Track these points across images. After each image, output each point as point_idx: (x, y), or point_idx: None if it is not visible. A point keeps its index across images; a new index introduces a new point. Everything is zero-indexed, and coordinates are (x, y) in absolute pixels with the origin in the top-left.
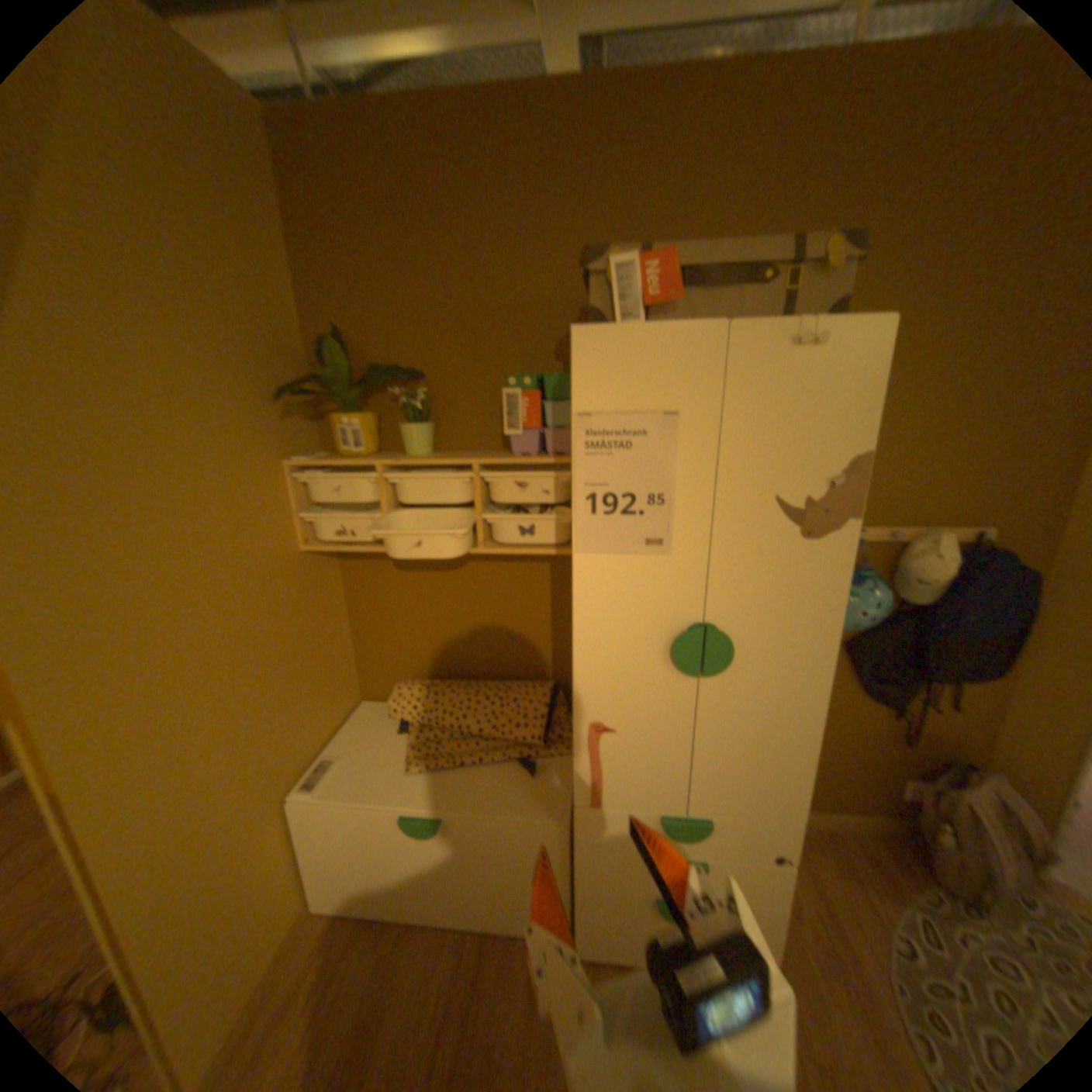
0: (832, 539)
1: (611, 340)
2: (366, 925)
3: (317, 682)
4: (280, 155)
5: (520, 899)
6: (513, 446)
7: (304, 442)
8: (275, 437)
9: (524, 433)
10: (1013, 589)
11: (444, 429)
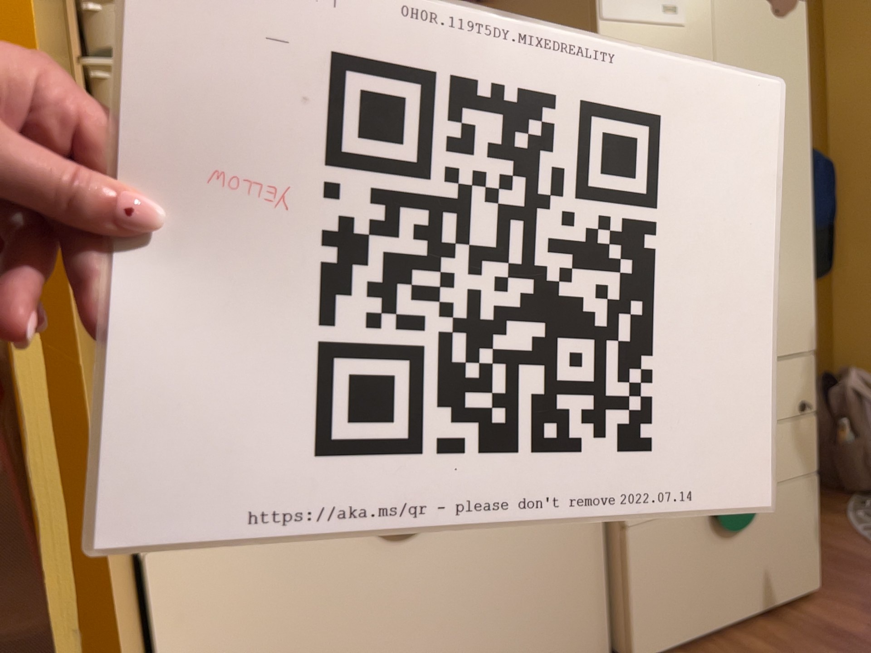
0: (794, 16)
1: None
2: None
3: None
4: None
5: (549, 604)
6: None
7: None
8: None
9: None
10: (823, 173)
11: None
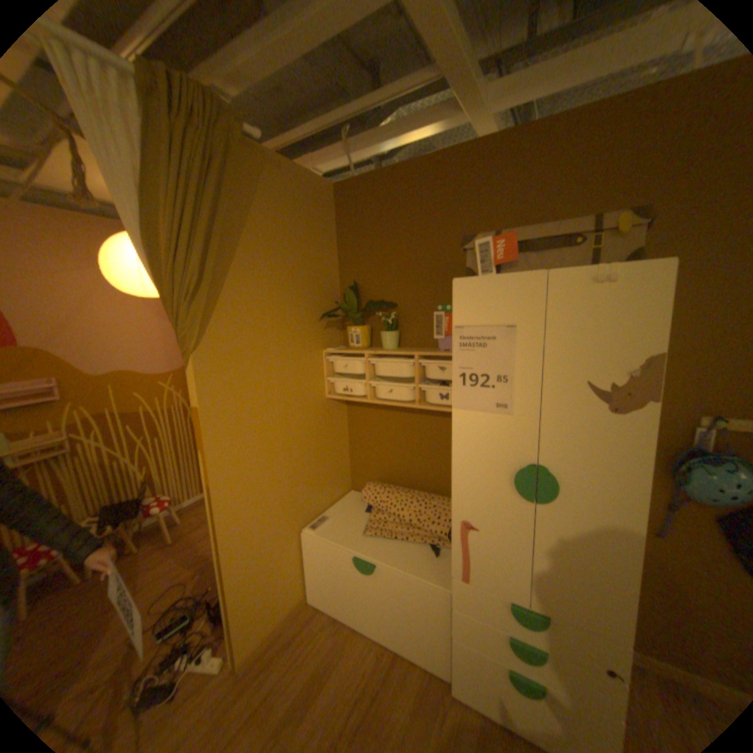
0: (636, 416)
1: (474, 286)
2: (333, 622)
3: (327, 471)
4: (339, 204)
5: (420, 637)
6: (439, 345)
7: (335, 341)
8: (321, 338)
9: (446, 338)
10: None
11: (406, 335)
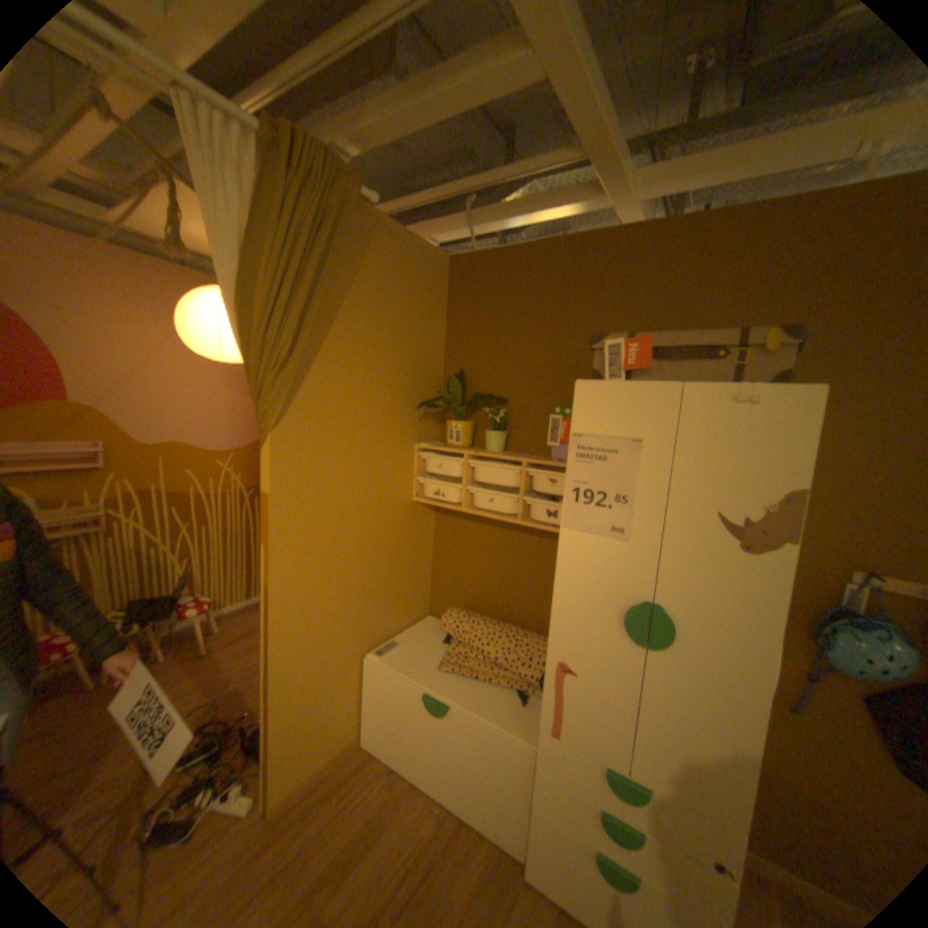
0: (770, 558)
1: (599, 391)
2: (390, 773)
3: (403, 588)
4: (454, 280)
5: (493, 802)
6: (553, 454)
7: (431, 436)
8: (415, 430)
9: (561, 446)
10: None
11: (515, 438)
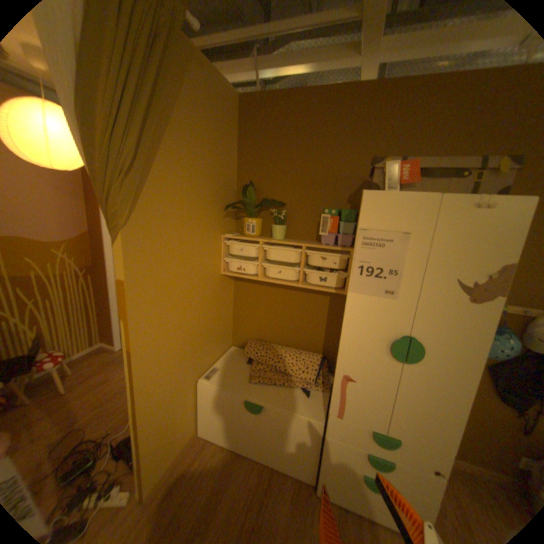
0: (487, 305)
1: (382, 198)
2: (221, 449)
3: (217, 333)
4: (243, 112)
5: (294, 457)
6: (322, 240)
7: (230, 228)
8: (221, 225)
9: (328, 235)
10: None
11: (290, 229)
